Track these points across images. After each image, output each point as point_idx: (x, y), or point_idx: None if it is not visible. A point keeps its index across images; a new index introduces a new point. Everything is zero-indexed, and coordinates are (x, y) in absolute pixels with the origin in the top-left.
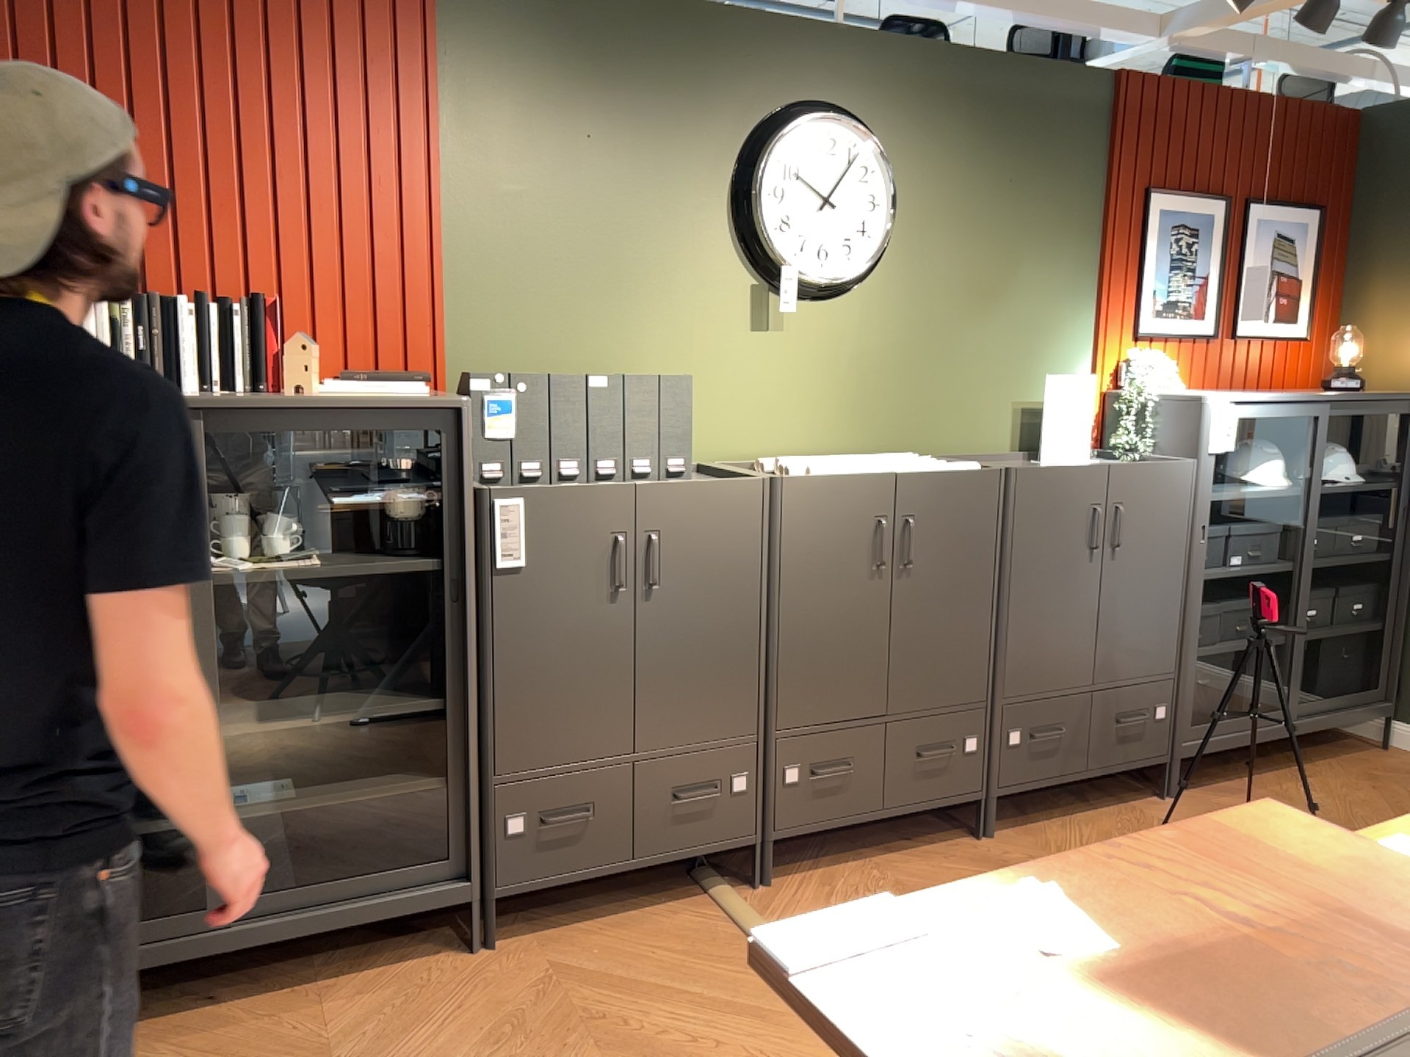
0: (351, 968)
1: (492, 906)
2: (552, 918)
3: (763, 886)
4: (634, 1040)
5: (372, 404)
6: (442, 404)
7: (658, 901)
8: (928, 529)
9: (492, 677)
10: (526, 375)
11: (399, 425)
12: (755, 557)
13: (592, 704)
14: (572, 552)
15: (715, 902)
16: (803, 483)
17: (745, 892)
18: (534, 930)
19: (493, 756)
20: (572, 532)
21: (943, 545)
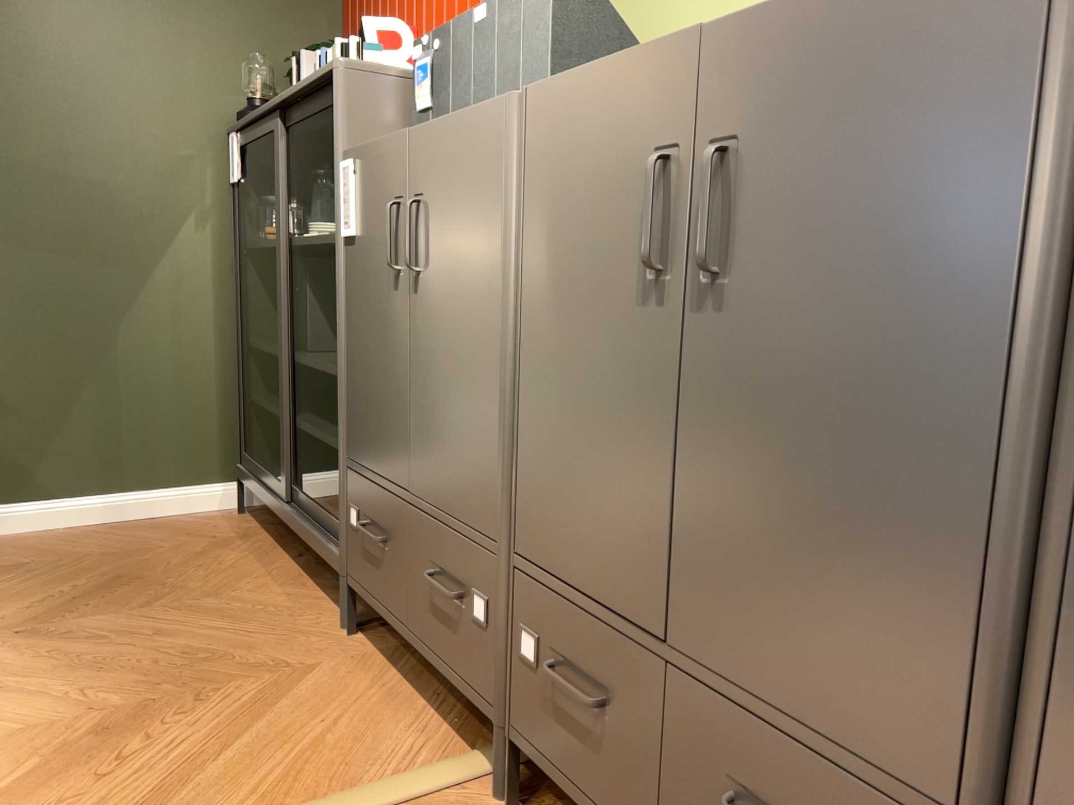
0: (326, 588)
1: (345, 591)
2: (407, 658)
3: (498, 802)
4: (146, 723)
5: (309, 84)
6: (328, 72)
7: (456, 719)
8: (770, 171)
9: (345, 354)
10: (440, 34)
11: (331, 104)
12: (496, 238)
13: (386, 410)
14: (376, 222)
15: (449, 760)
16: (548, 95)
17: (488, 791)
18: (383, 651)
19: (345, 435)
20: (376, 198)
21: (808, 218)
